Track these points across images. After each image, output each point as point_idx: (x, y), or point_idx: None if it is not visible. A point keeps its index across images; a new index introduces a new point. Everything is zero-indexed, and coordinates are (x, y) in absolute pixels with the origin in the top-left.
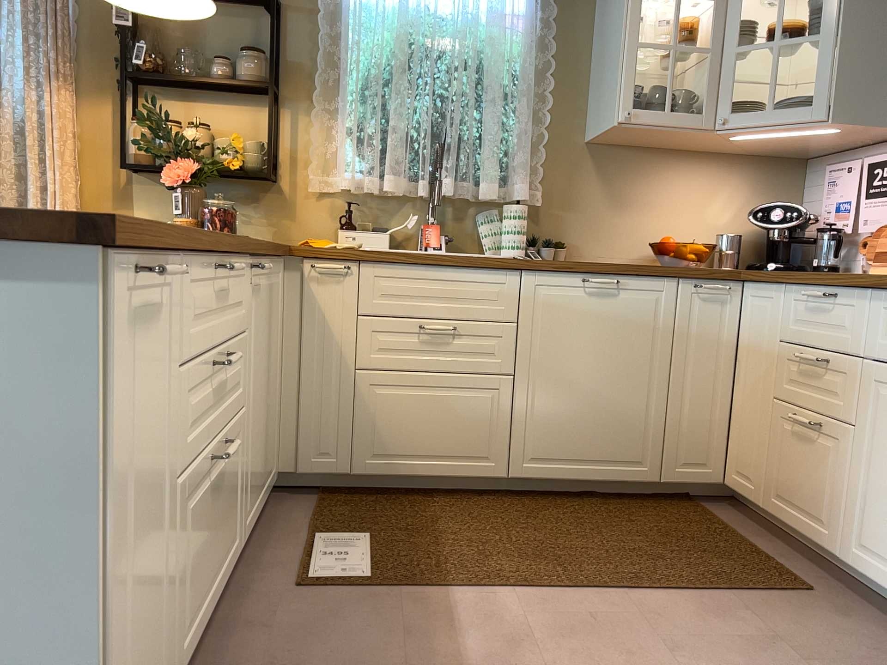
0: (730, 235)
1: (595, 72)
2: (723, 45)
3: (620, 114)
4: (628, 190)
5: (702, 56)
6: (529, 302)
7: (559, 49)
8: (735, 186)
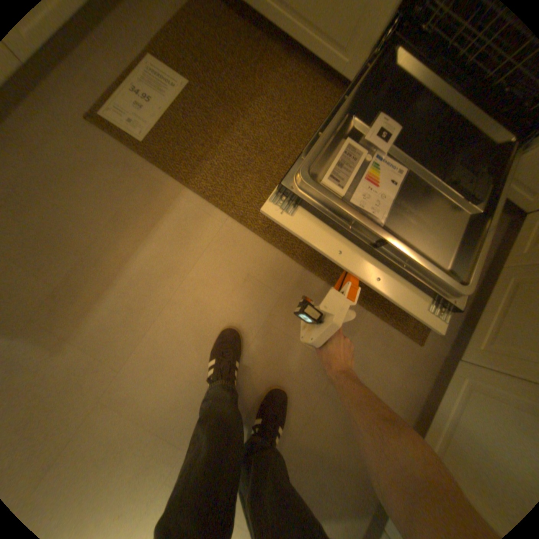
0: None
1: None
2: None
3: None
4: None
5: None
6: None
7: None
8: None
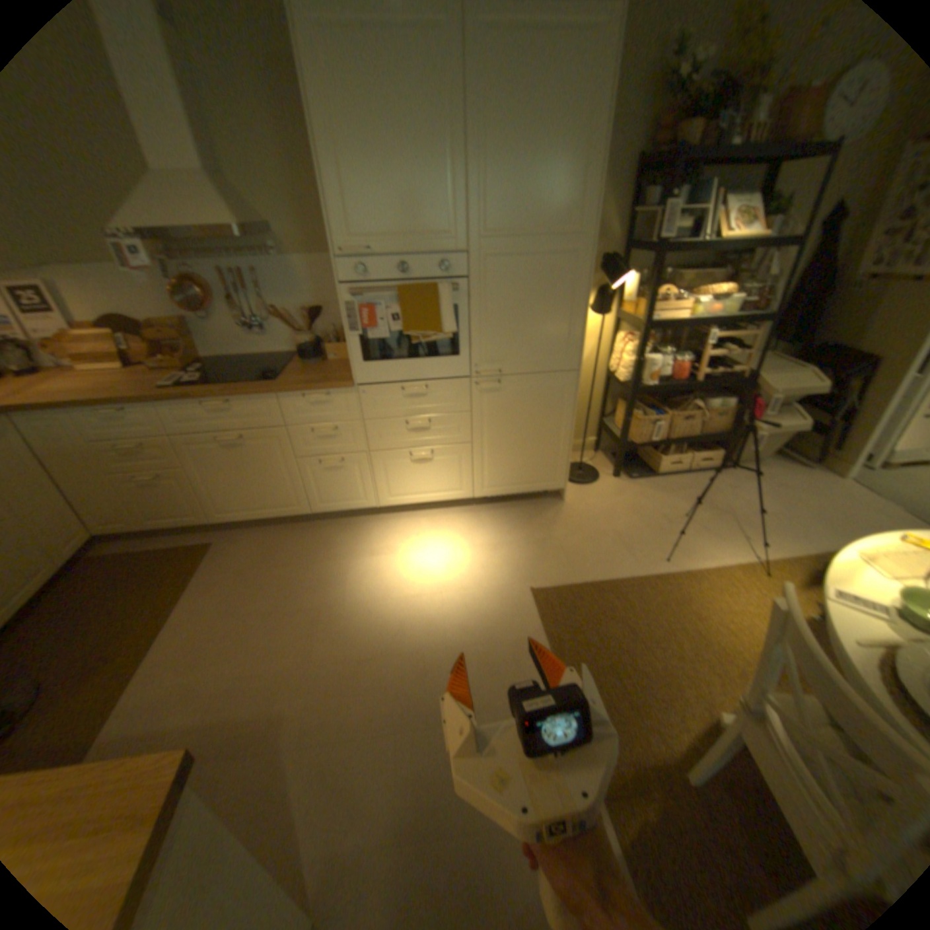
0: None
1: None
2: None
3: None
4: None
5: None
6: None
7: None
8: None
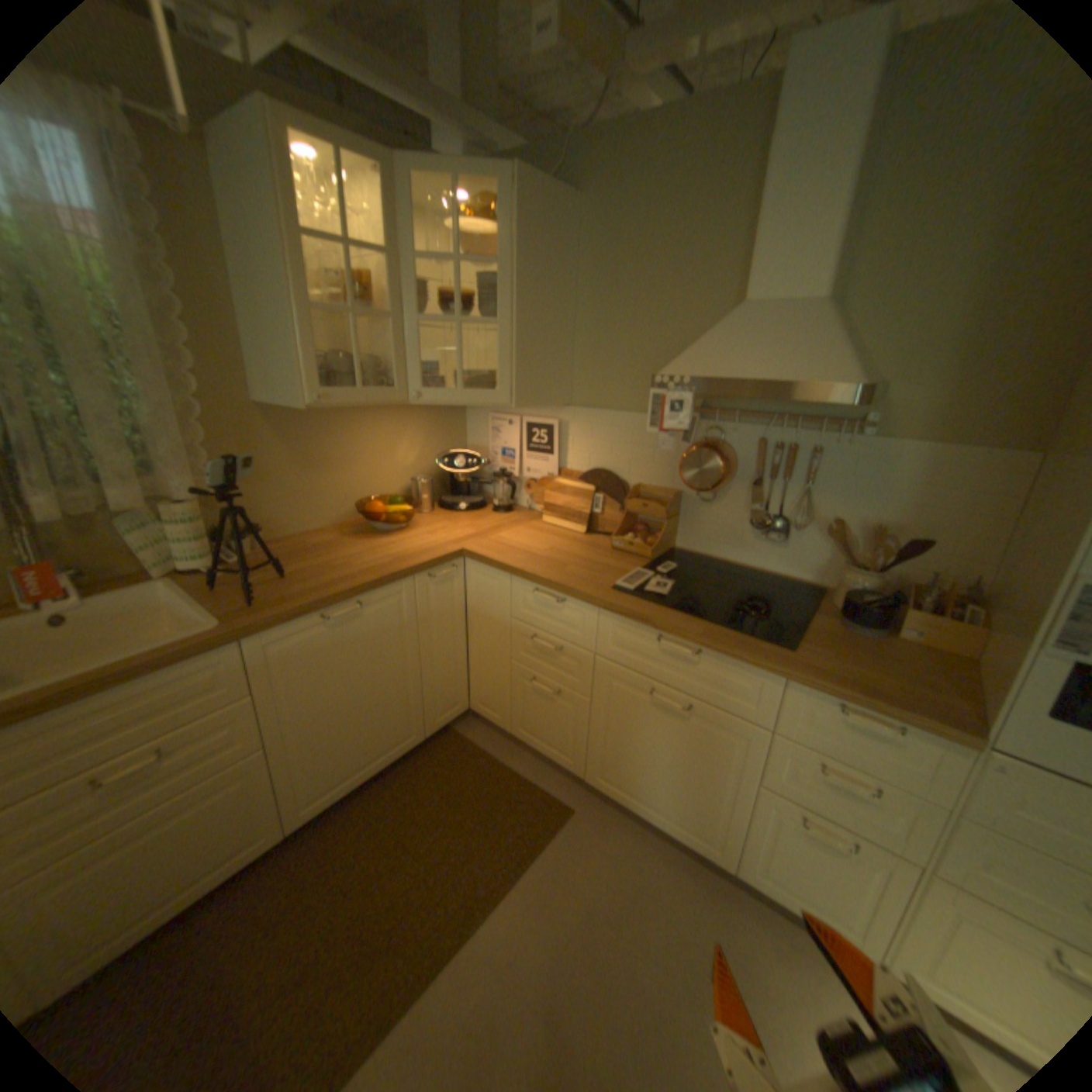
0: (418, 475)
1: (243, 317)
2: (401, 310)
3: (306, 398)
4: (316, 452)
5: (376, 314)
6: (259, 670)
7: (176, 277)
8: (415, 430)
